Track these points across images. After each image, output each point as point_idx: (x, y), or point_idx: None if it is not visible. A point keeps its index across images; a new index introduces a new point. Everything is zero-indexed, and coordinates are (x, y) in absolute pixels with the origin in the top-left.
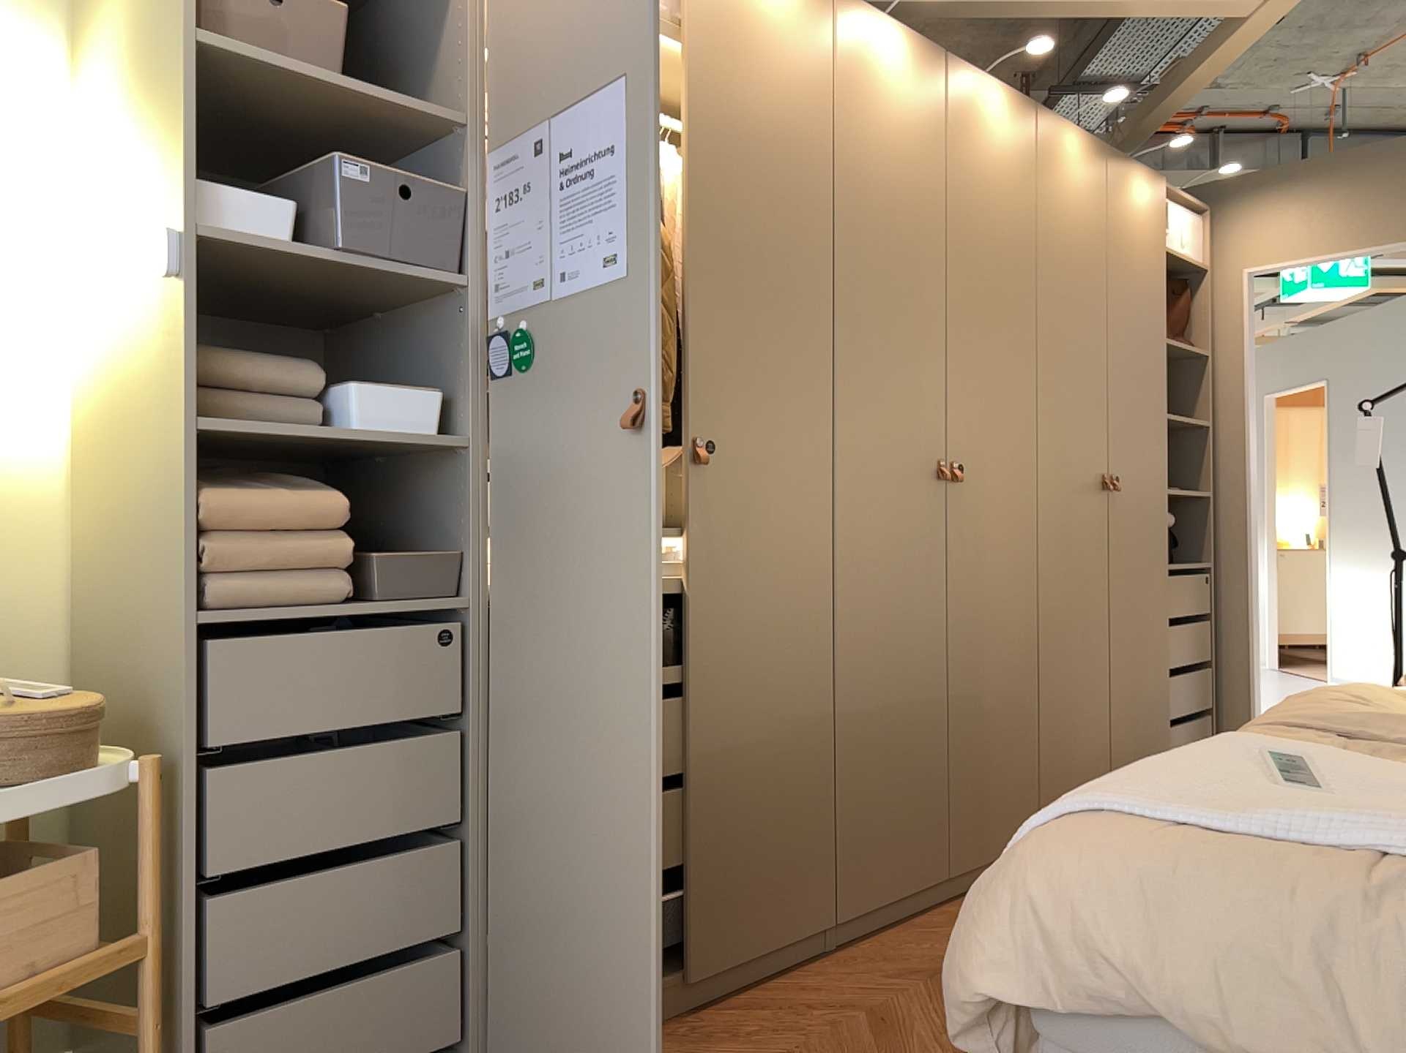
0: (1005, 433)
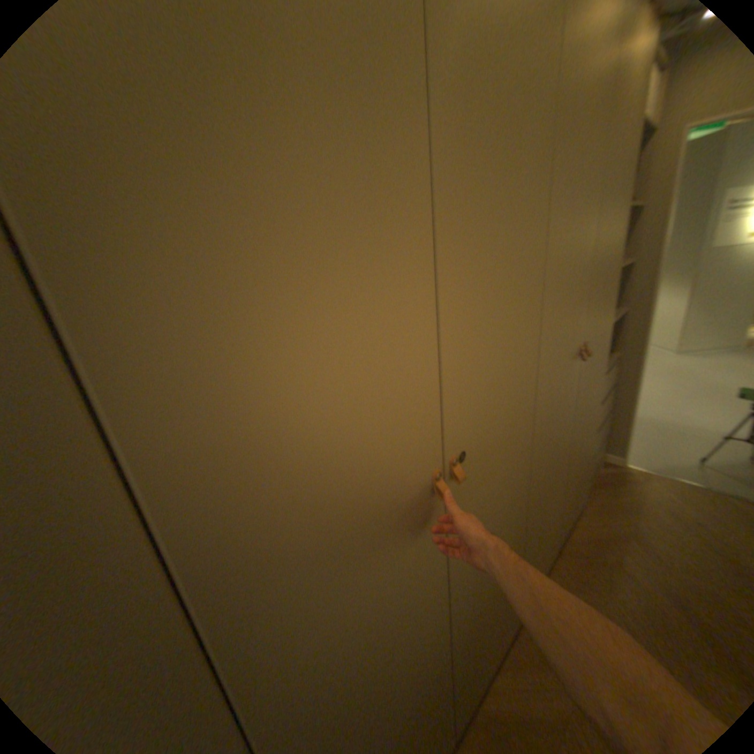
0: (520, 369)
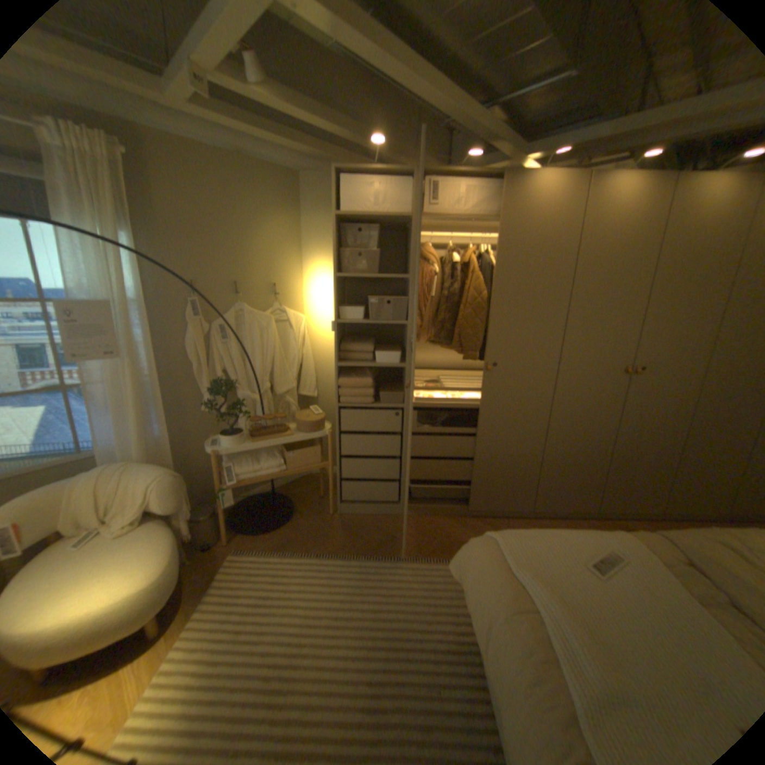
0: (692, 351)
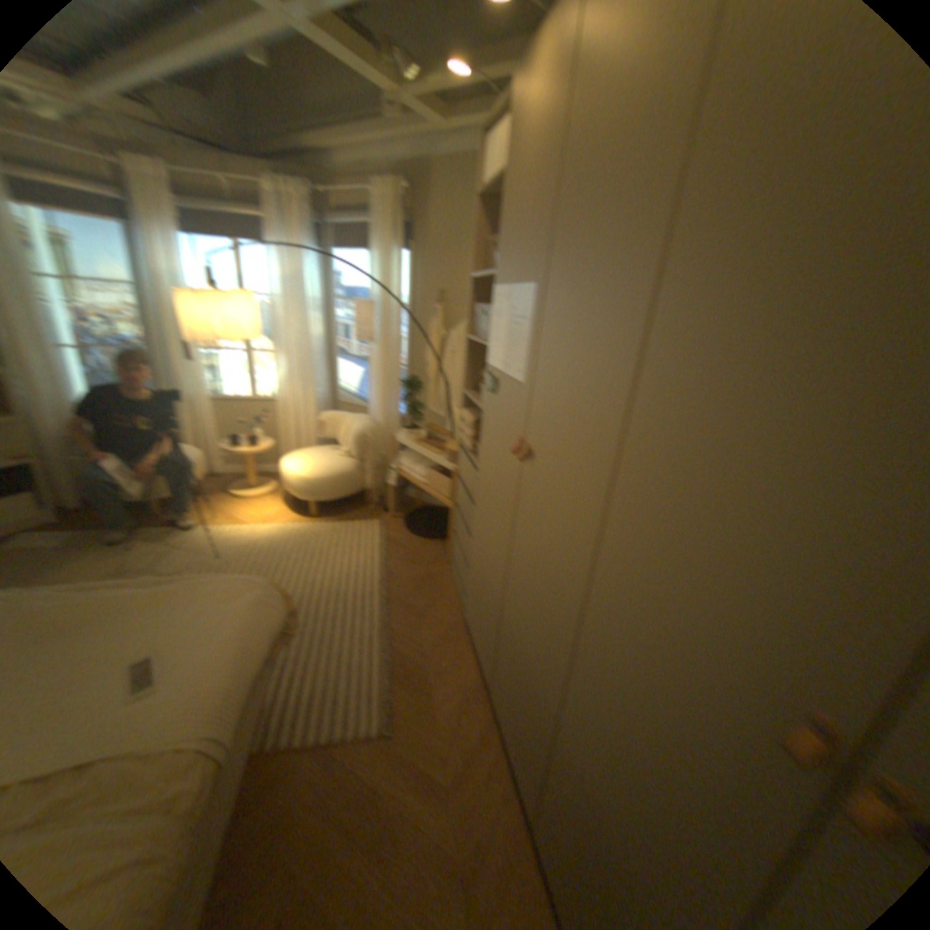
0: None
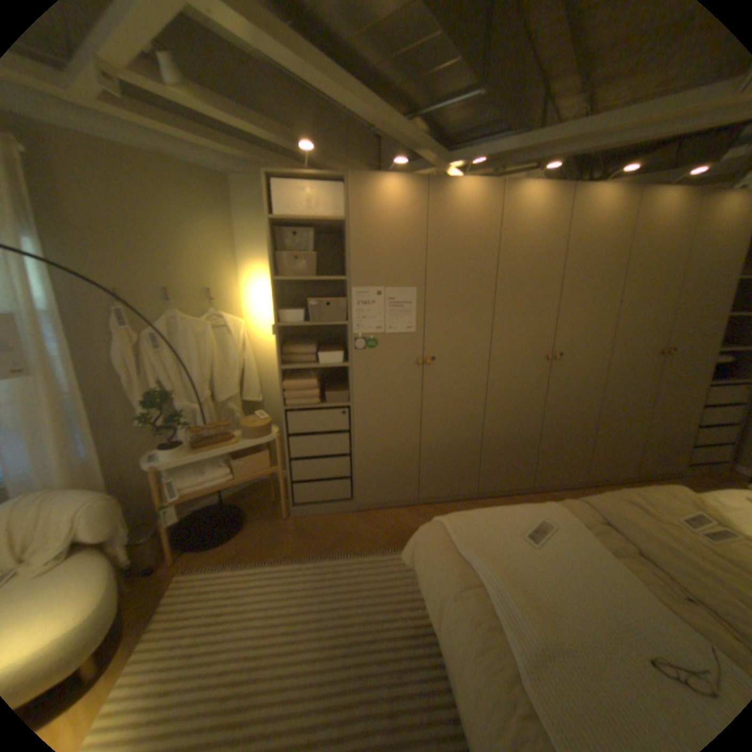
0: (599, 337)
